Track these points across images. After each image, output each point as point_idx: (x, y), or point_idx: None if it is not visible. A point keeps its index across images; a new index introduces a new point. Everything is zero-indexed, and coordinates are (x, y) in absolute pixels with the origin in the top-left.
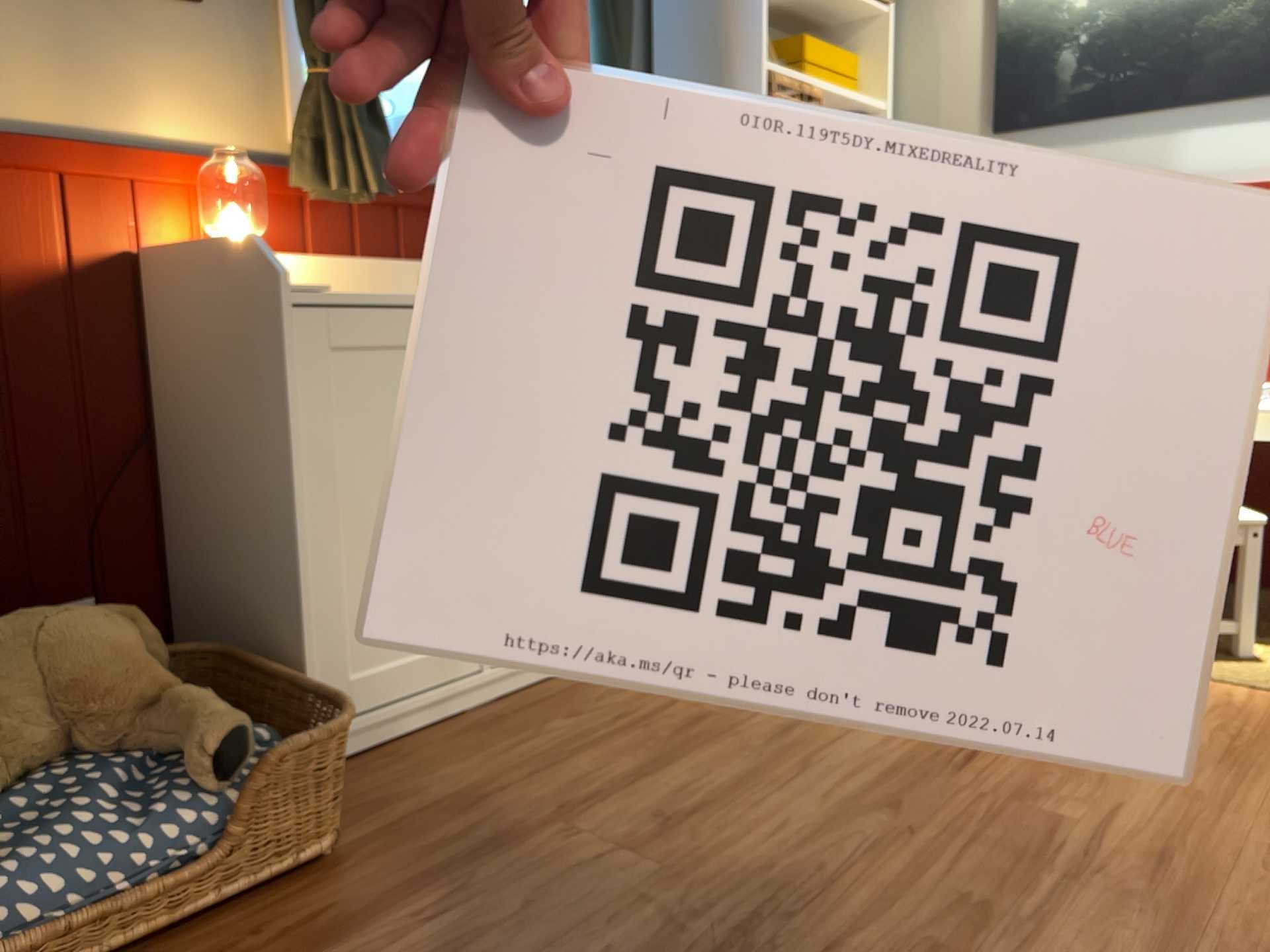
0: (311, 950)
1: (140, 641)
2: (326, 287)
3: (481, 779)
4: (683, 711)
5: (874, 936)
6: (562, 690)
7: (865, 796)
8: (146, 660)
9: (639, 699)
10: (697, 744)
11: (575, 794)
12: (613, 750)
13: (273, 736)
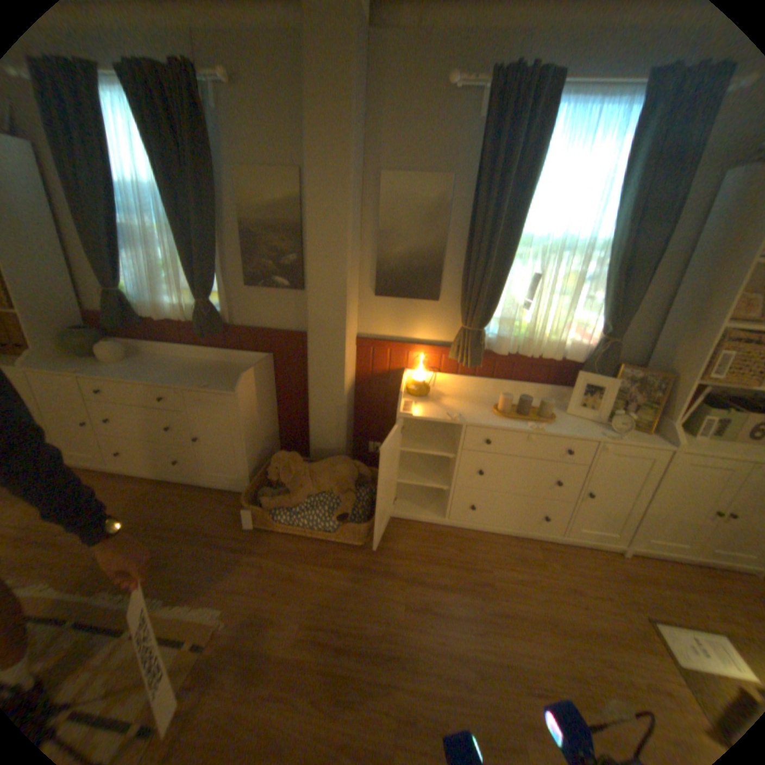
0: (335, 567)
1: (355, 474)
2: (412, 413)
3: (412, 552)
4: (488, 578)
5: (410, 699)
6: (471, 538)
7: (483, 664)
8: (354, 480)
9: (484, 561)
10: (471, 594)
11: (421, 578)
12: (449, 573)
13: (364, 513)
